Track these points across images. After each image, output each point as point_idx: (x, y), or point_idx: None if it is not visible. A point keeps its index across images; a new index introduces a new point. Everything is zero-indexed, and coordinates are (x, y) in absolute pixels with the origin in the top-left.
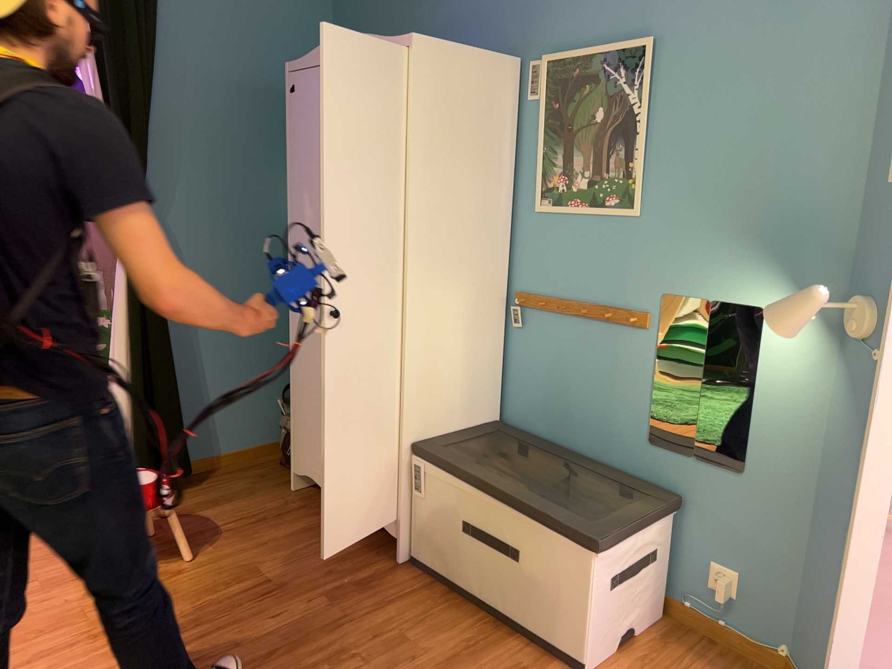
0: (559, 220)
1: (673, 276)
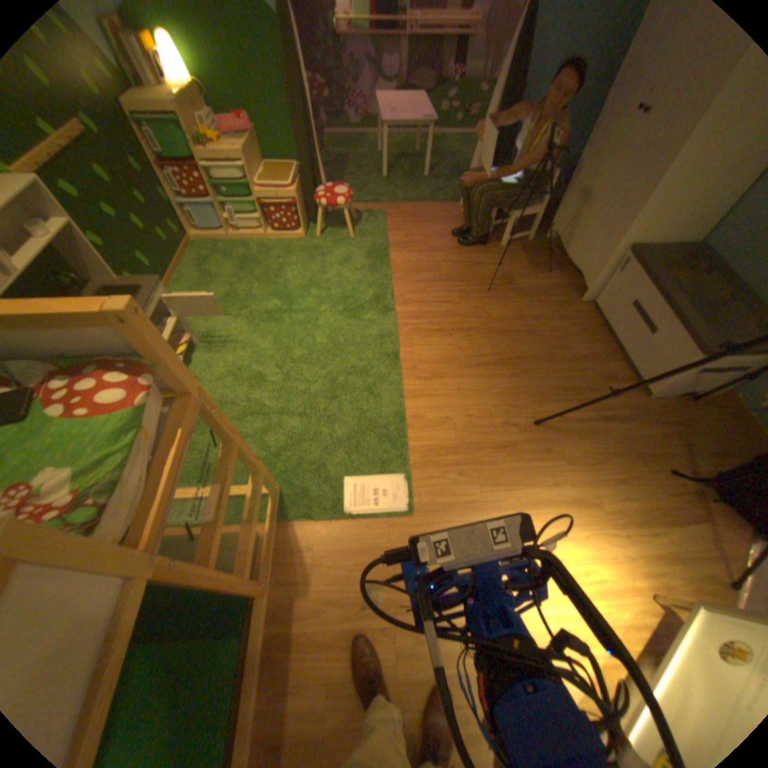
0: None
1: None
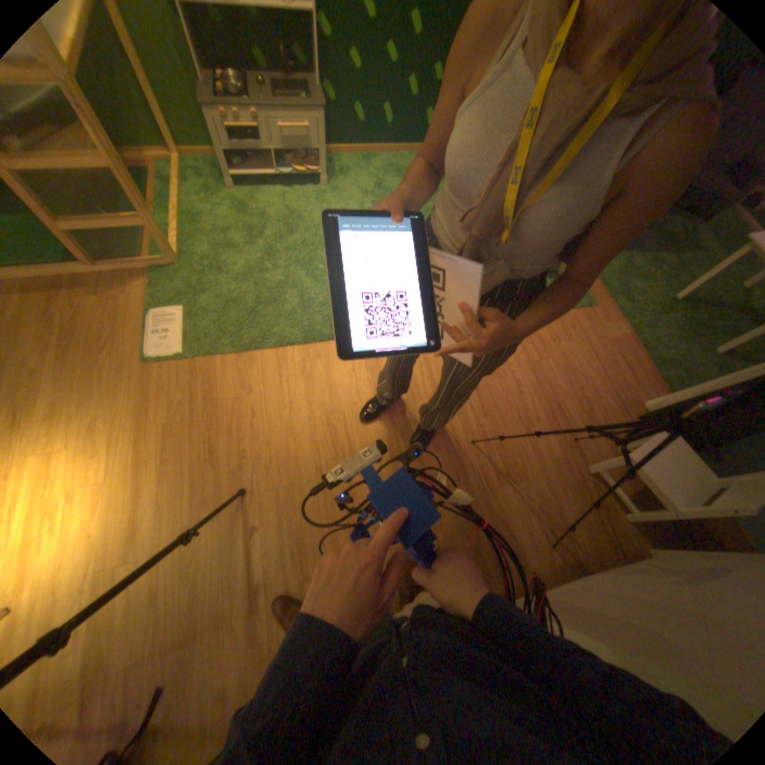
0: None
1: None
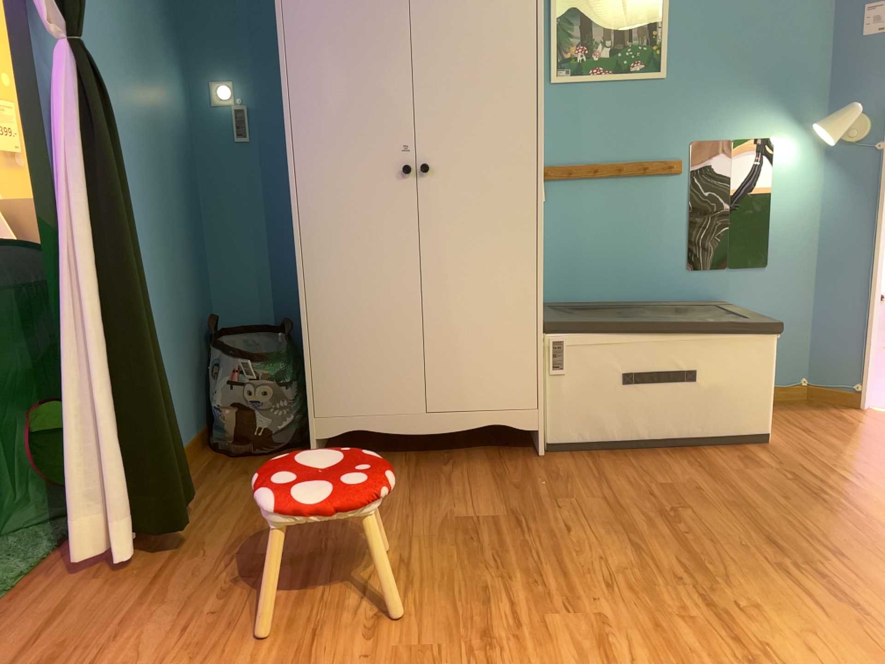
0: (578, 90)
1: (698, 125)
